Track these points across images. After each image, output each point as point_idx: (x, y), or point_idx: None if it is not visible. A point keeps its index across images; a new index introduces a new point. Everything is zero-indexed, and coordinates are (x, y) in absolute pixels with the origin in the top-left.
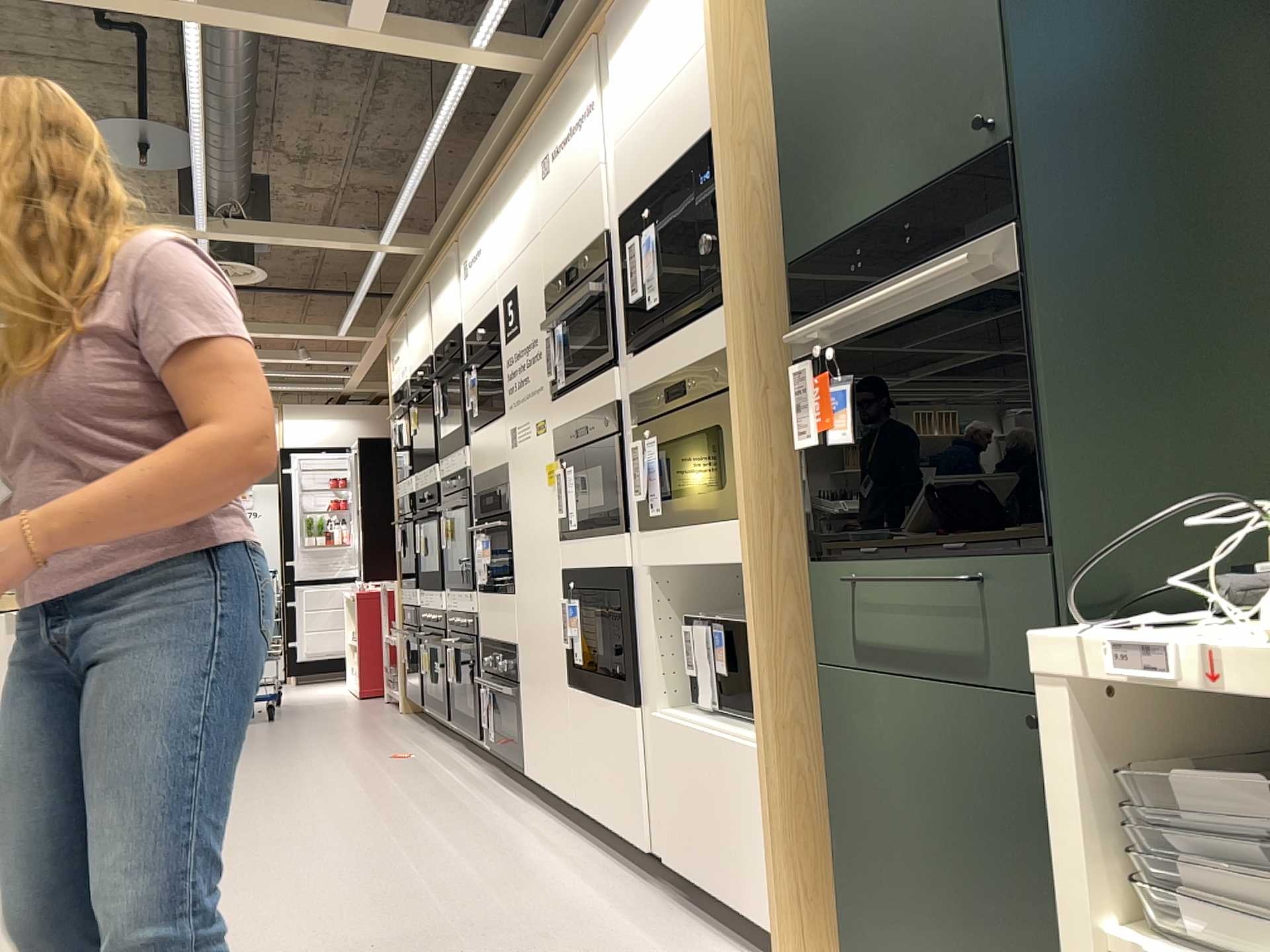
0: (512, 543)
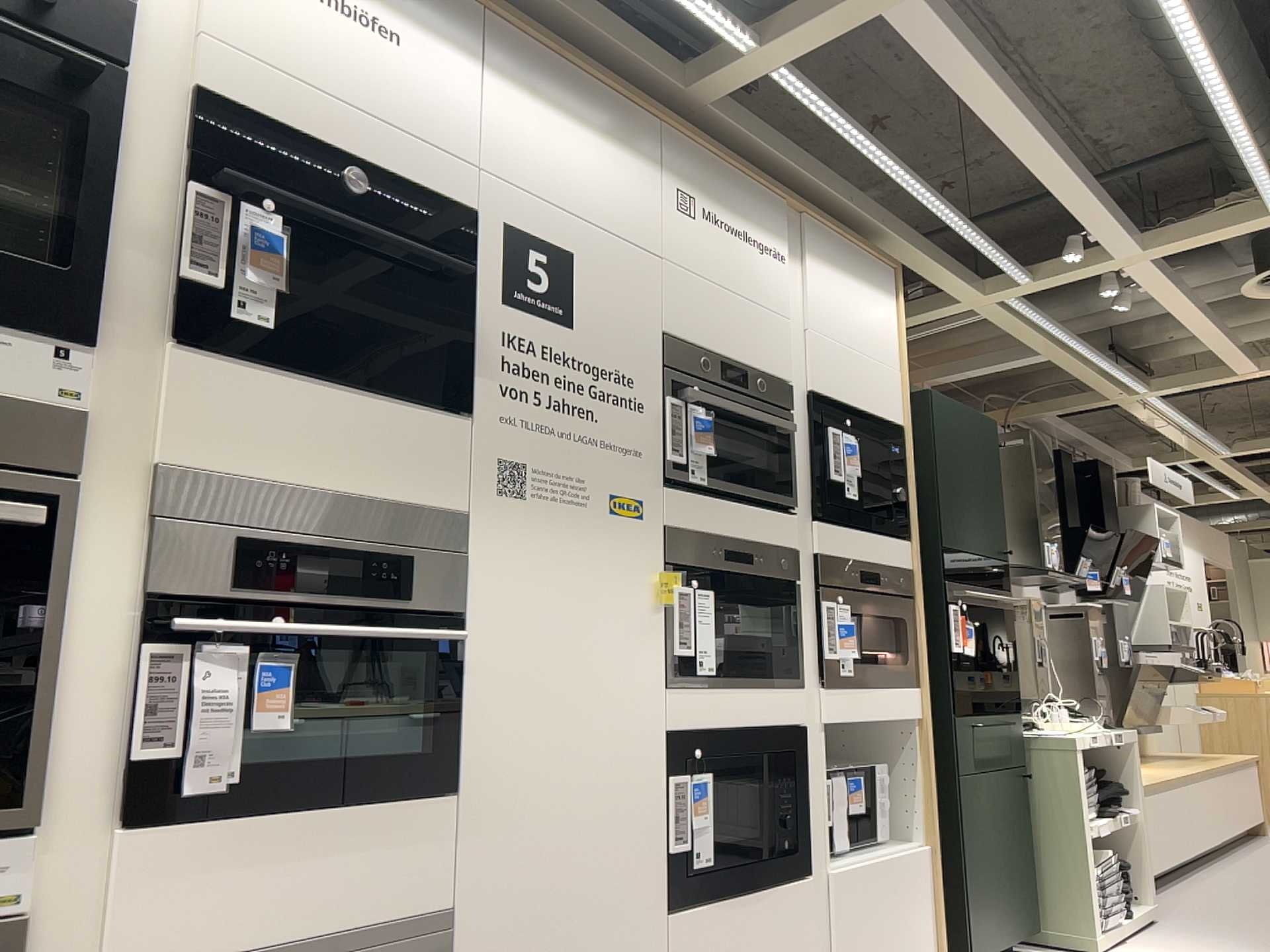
0: (469, 681)
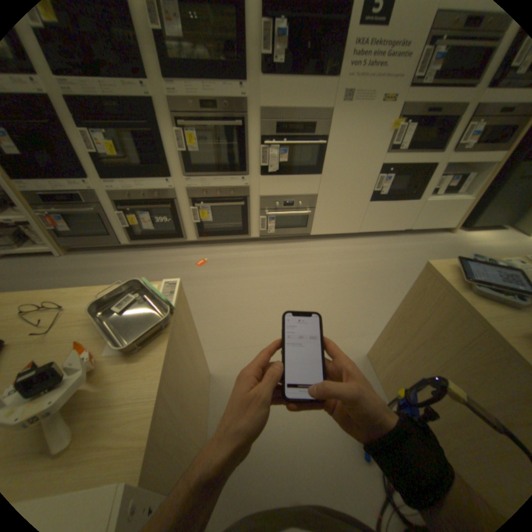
0: (327, 151)
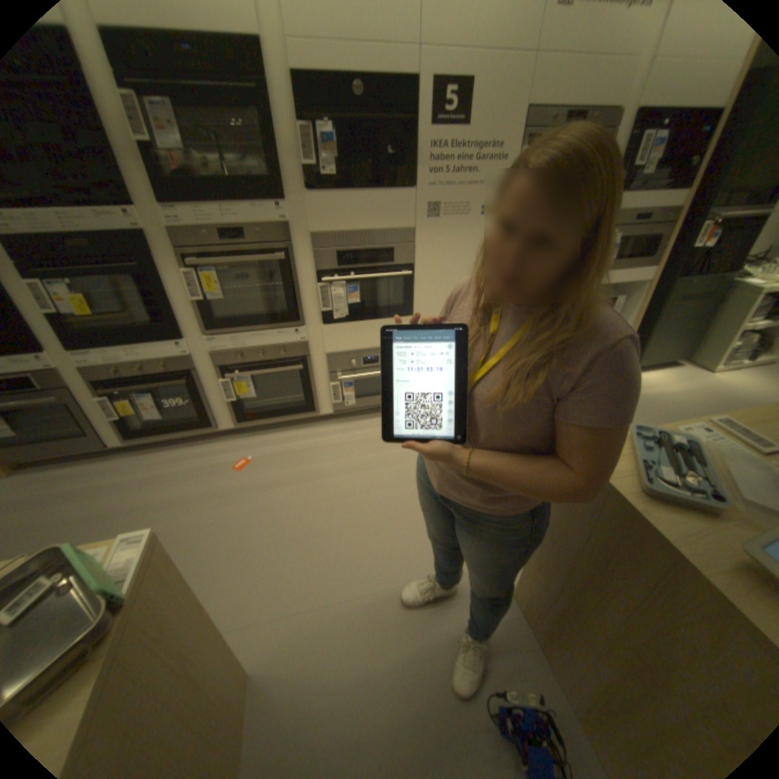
0: (415, 284)
